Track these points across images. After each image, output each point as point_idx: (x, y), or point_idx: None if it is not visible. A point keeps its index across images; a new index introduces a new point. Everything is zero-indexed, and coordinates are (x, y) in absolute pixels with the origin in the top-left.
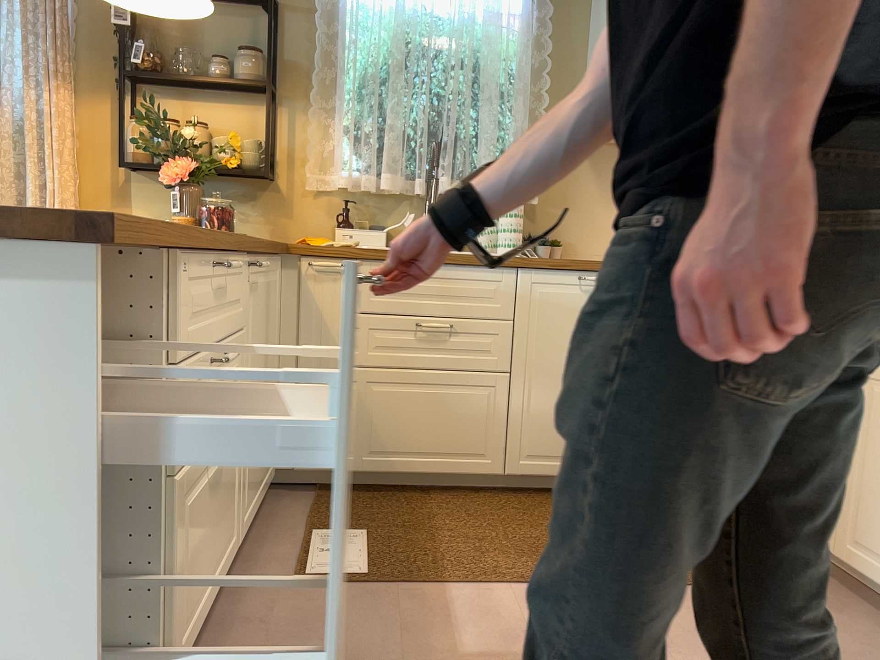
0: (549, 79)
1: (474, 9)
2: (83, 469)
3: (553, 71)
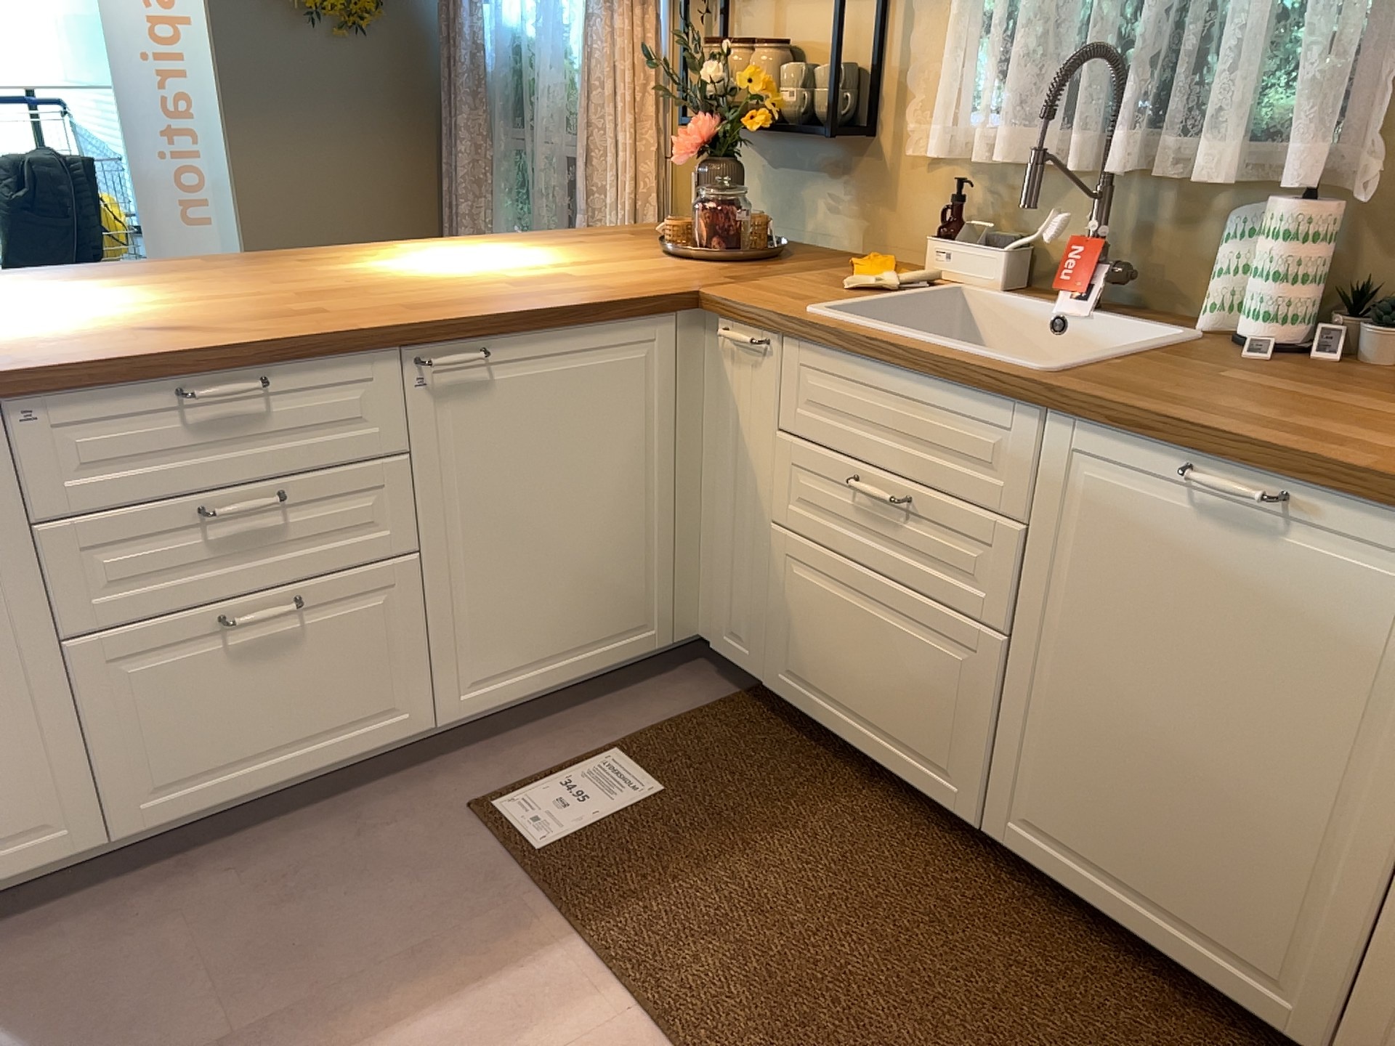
0: None
1: None
2: None
3: None
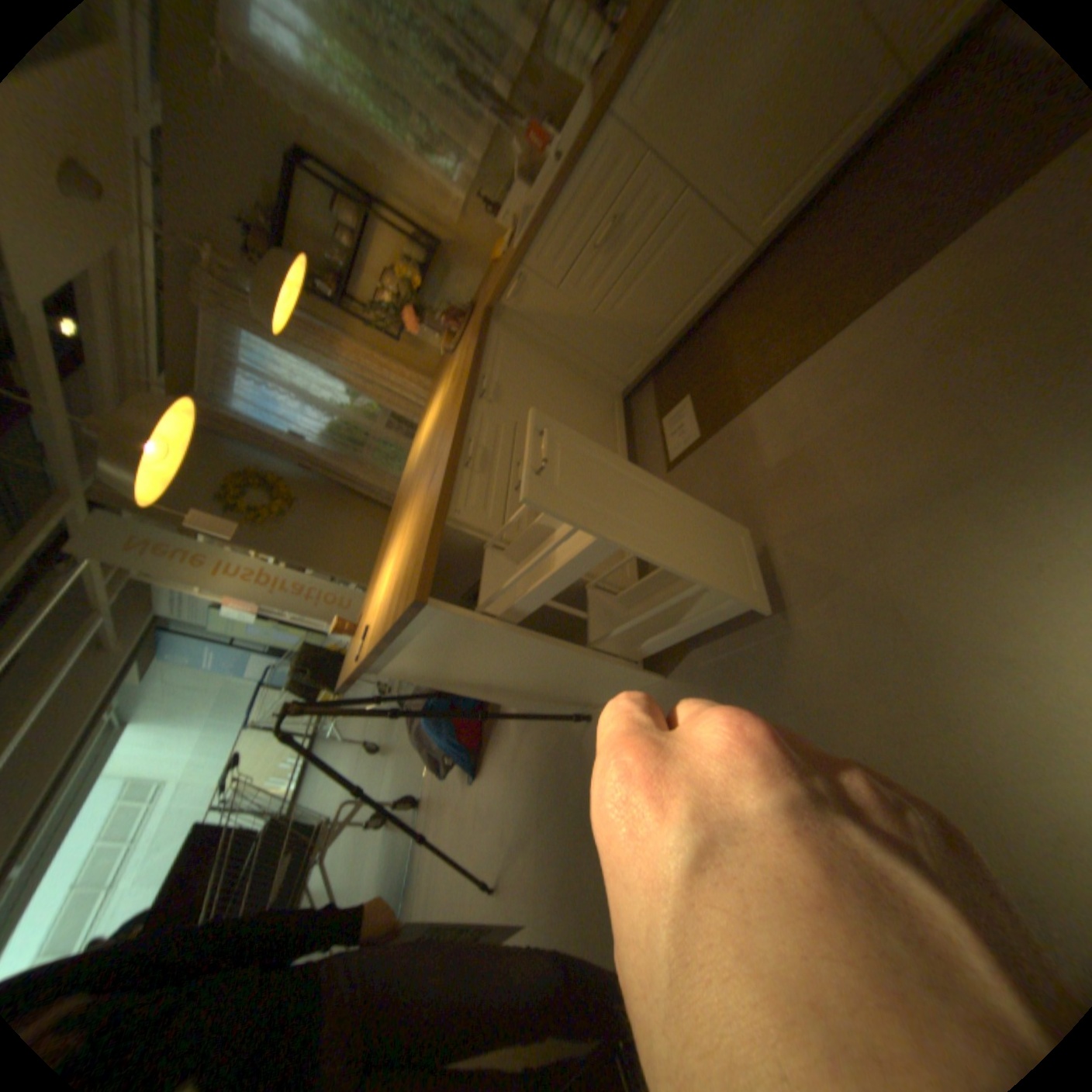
0: None
1: None
2: (514, 625)
3: None
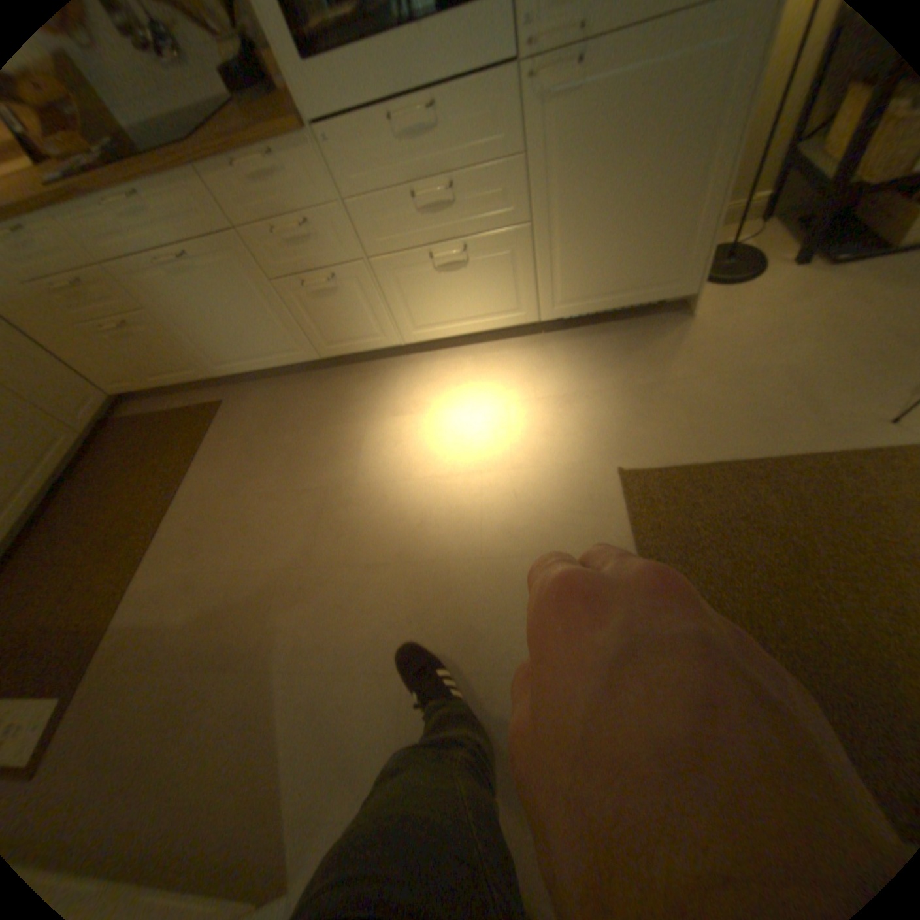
0: None
1: None
2: None
3: None
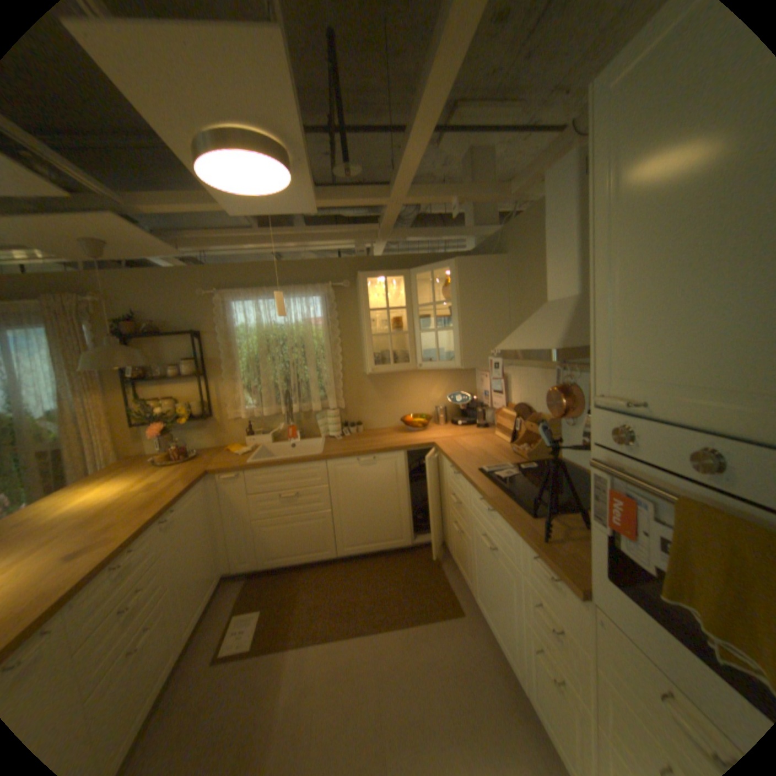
0: (340, 349)
1: (297, 322)
2: None
3: (344, 342)
